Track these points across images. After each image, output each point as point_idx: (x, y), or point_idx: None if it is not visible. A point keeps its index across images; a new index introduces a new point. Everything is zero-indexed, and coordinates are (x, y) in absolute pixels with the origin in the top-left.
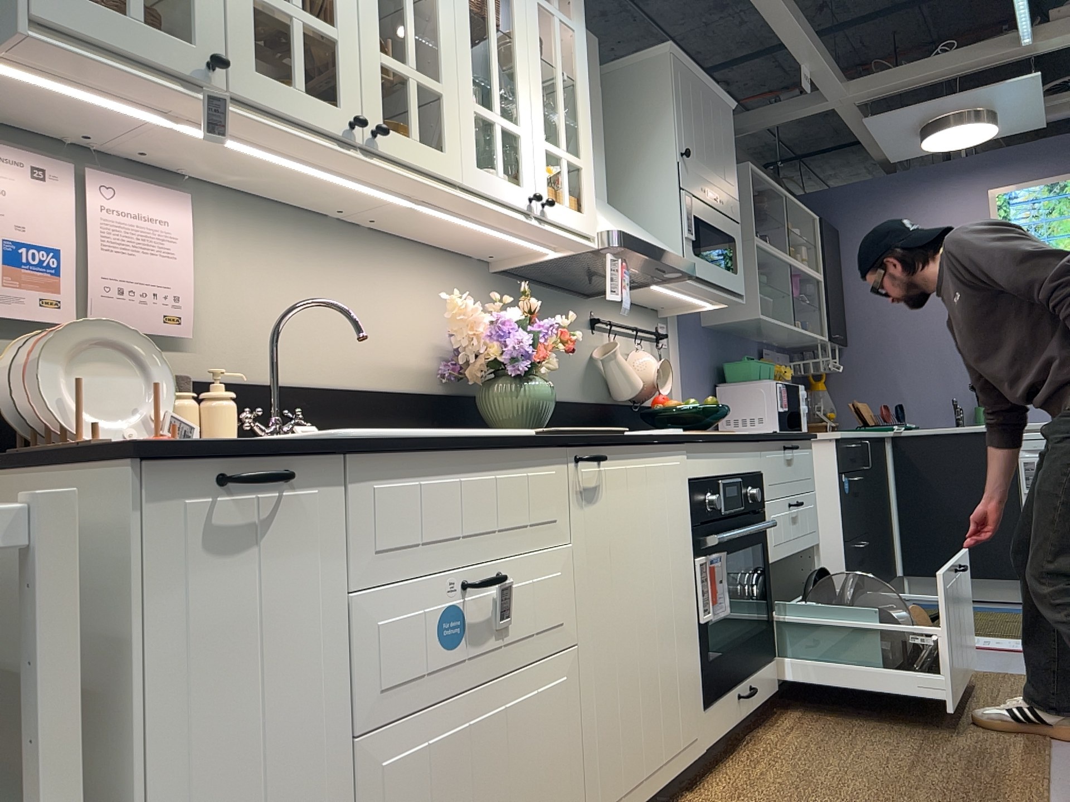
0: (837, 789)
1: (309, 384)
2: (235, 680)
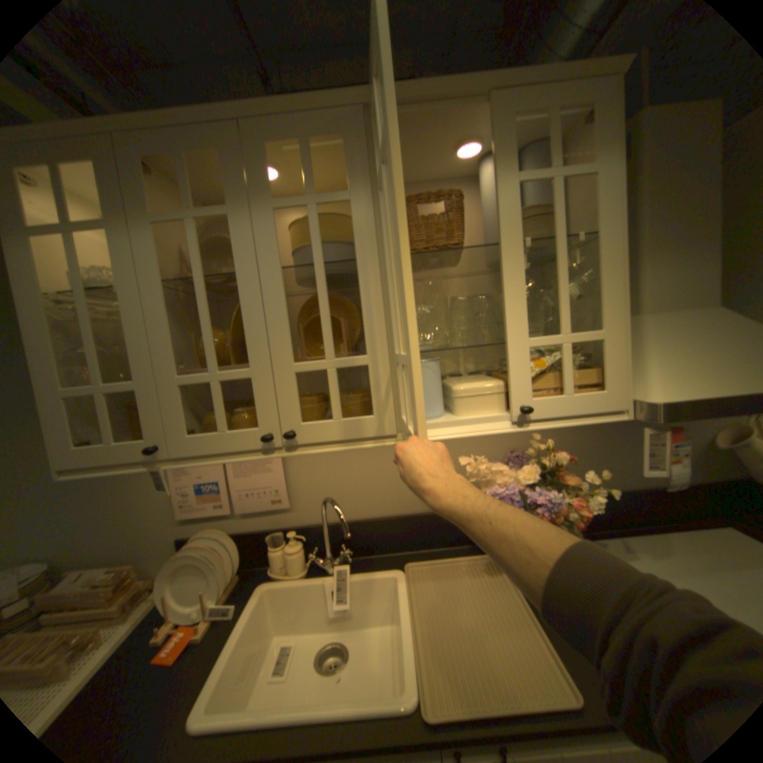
0: None
1: (371, 517)
2: None
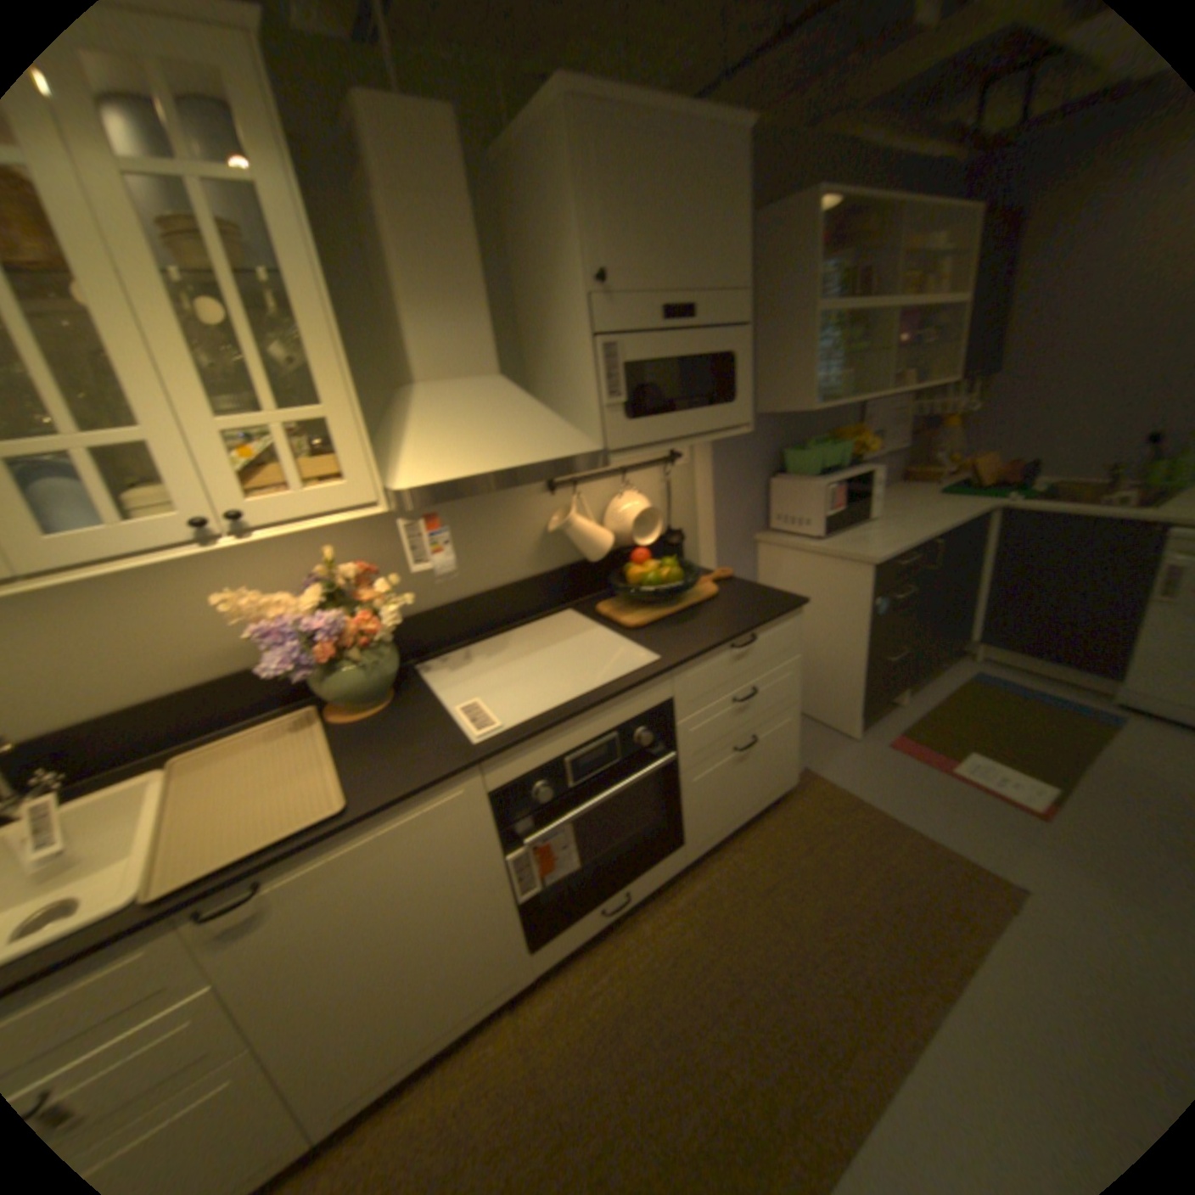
0: (628, 1066)
1: (98, 713)
2: None
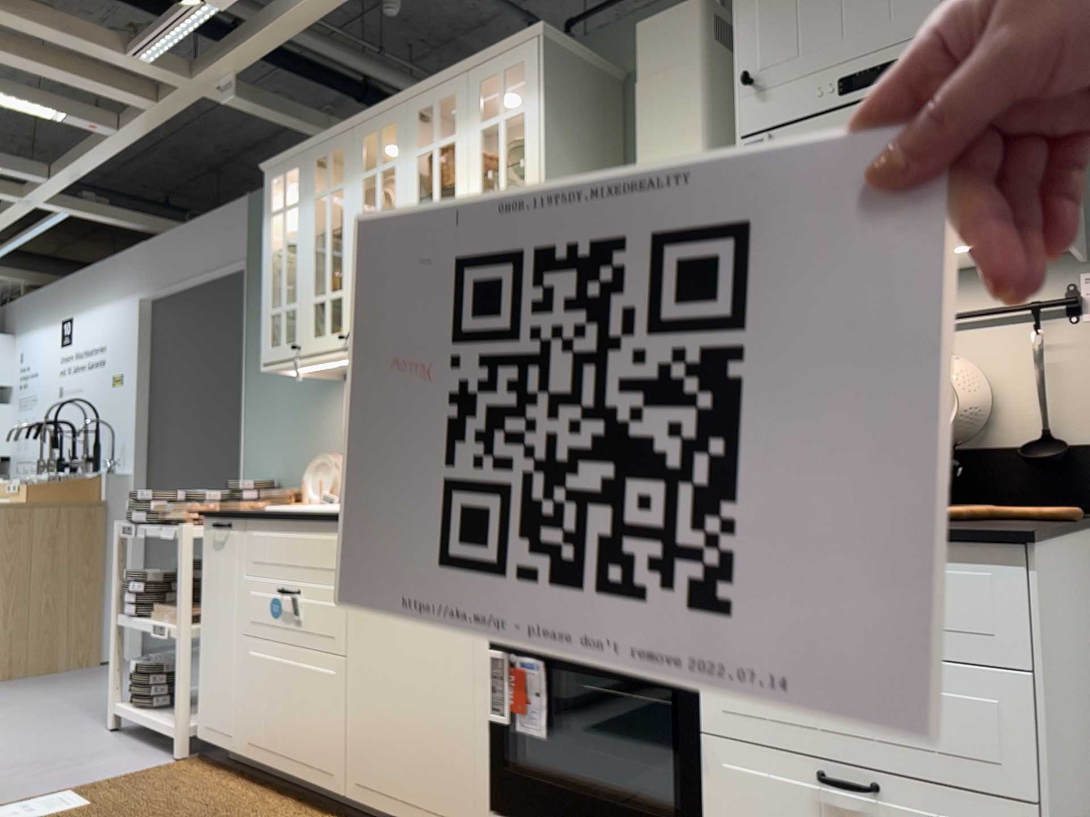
0: None
1: None
2: (217, 593)
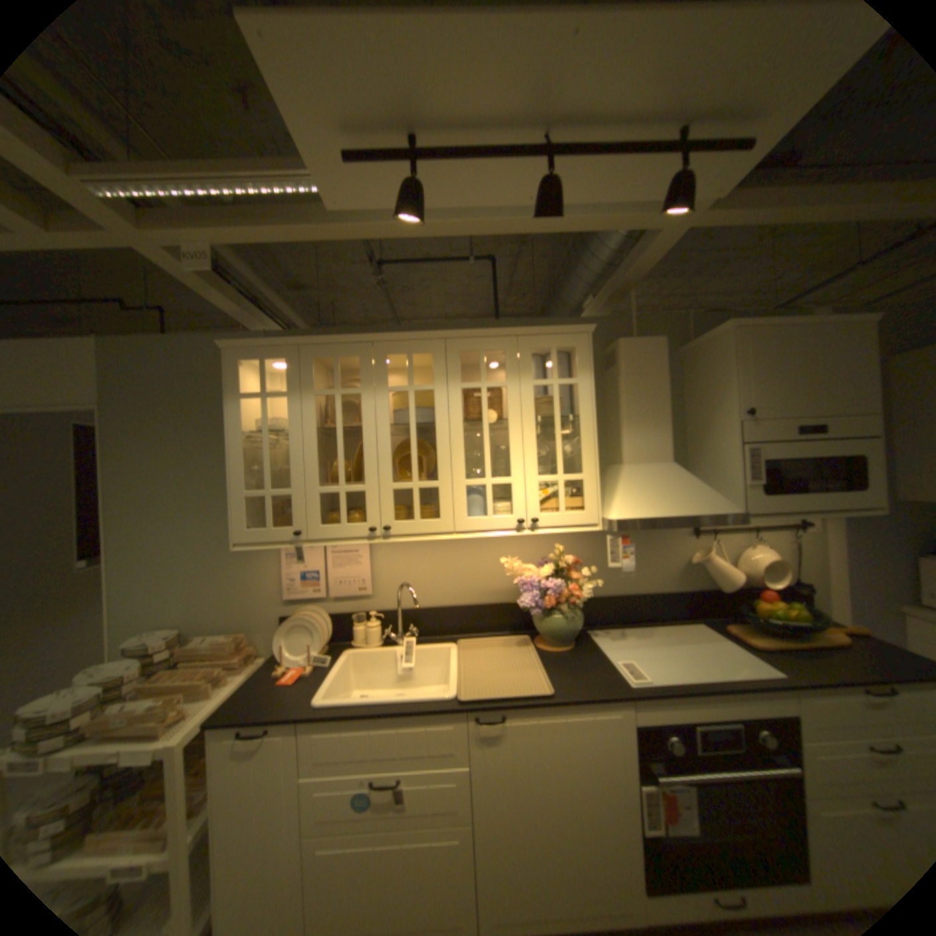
0: None
1: (435, 606)
2: (247, 806)
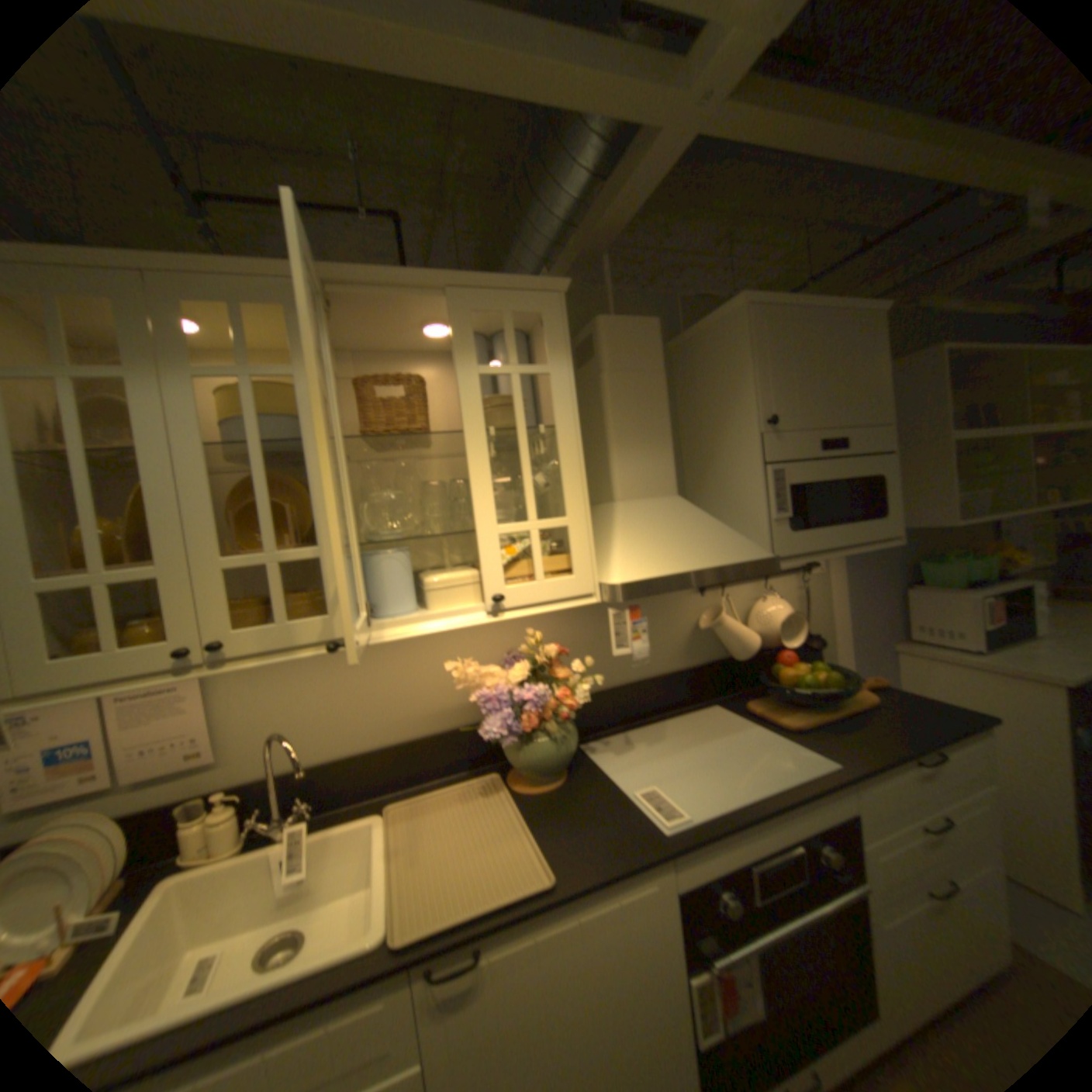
0: None
1: (339, 758)
2: None
